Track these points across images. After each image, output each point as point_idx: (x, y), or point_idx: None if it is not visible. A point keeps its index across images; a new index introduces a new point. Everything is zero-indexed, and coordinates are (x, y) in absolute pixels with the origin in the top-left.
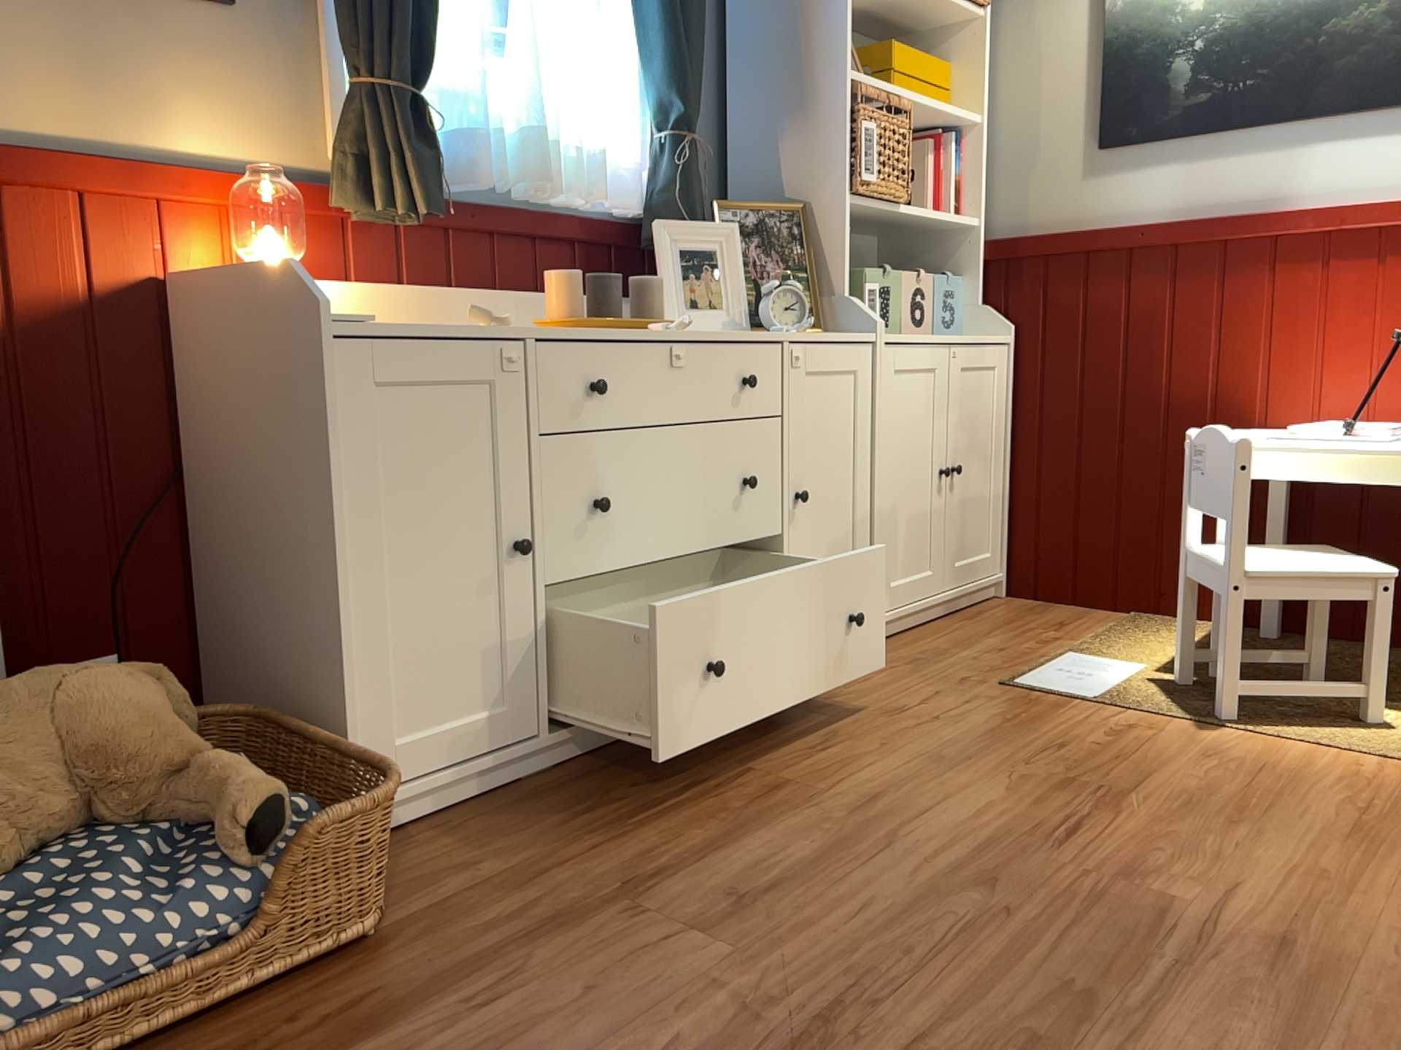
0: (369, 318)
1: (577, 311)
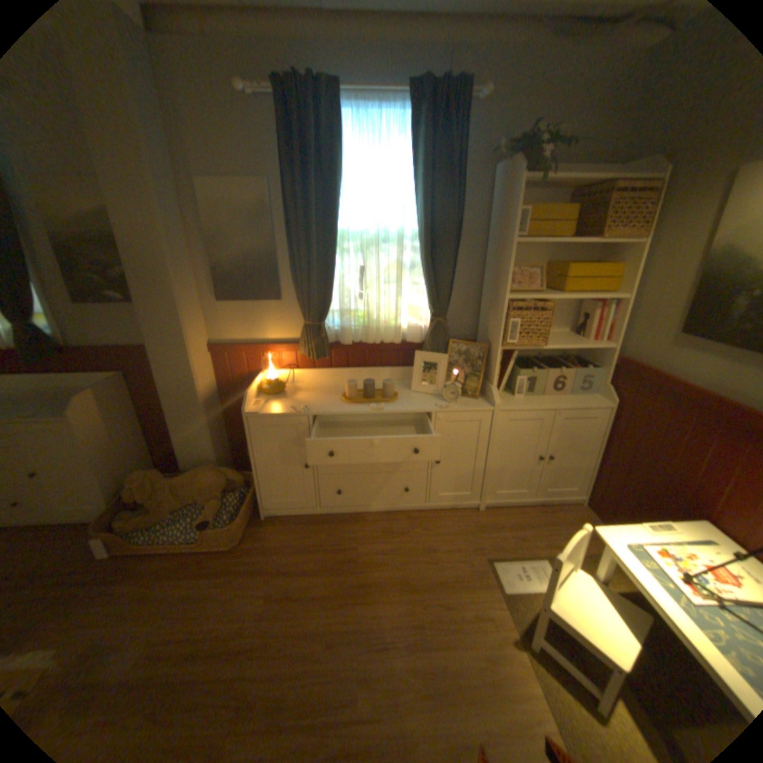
0: (258, 412)
1: (353, 395)
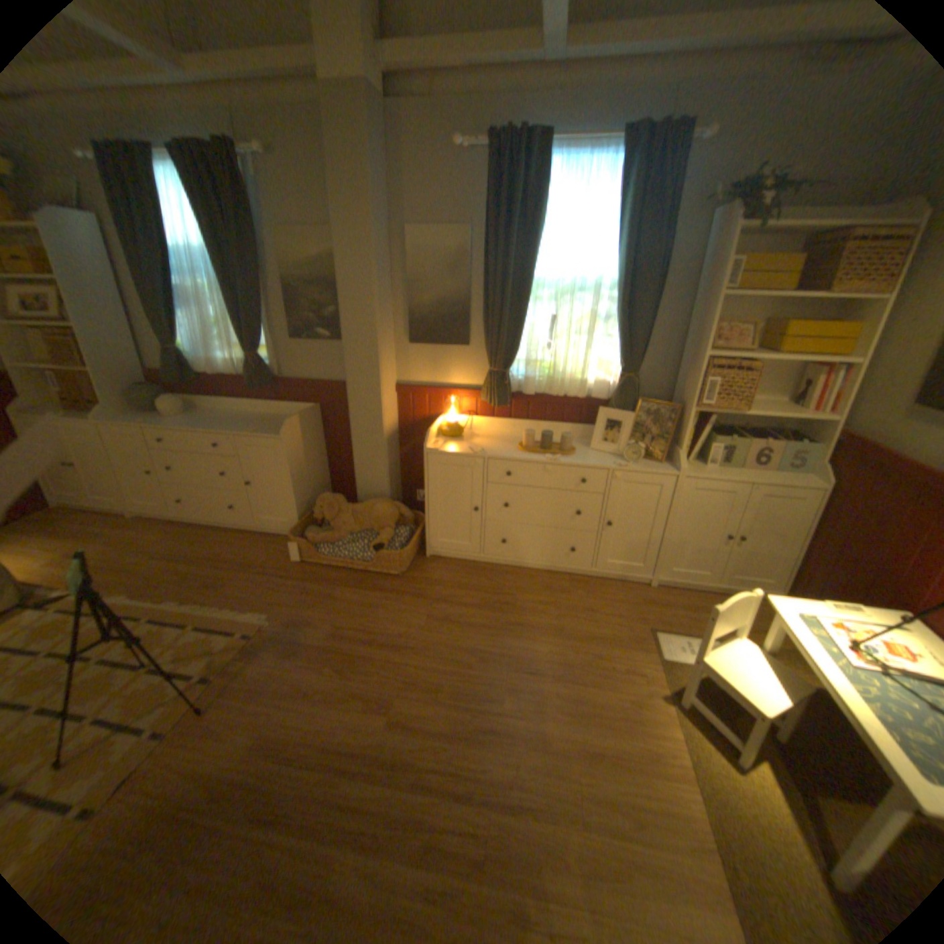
0: (438, 449)
1: (529, 445)
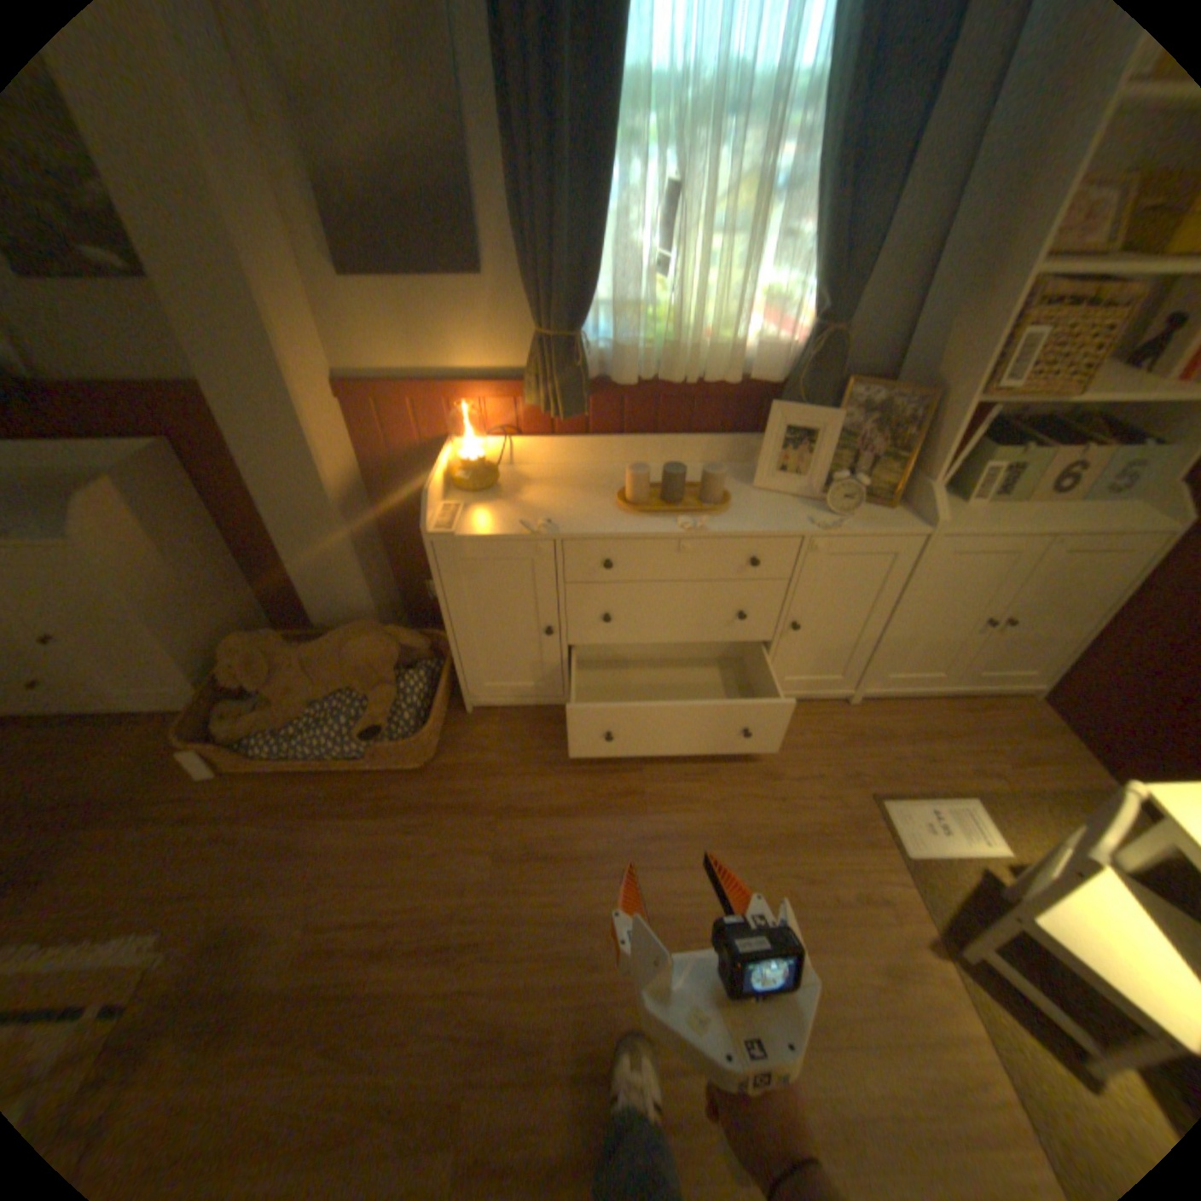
0: (455, 531)
1: (640, 496)
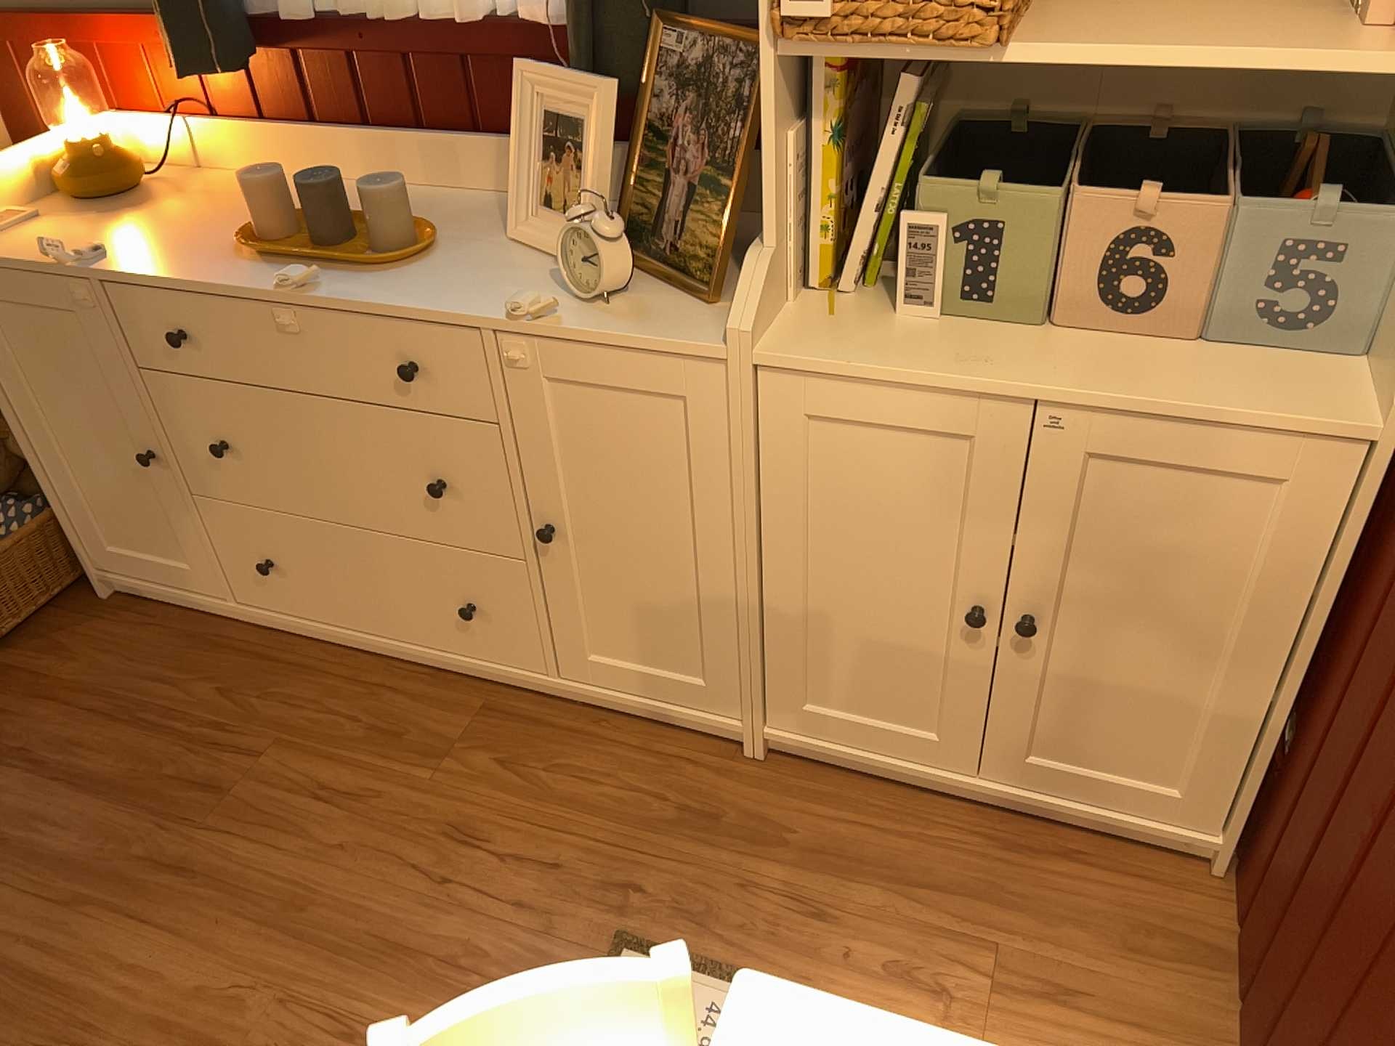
0: None
1: (277, 229)
